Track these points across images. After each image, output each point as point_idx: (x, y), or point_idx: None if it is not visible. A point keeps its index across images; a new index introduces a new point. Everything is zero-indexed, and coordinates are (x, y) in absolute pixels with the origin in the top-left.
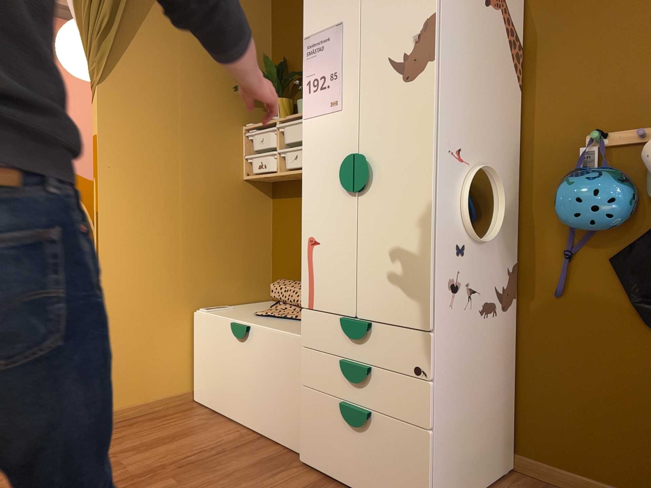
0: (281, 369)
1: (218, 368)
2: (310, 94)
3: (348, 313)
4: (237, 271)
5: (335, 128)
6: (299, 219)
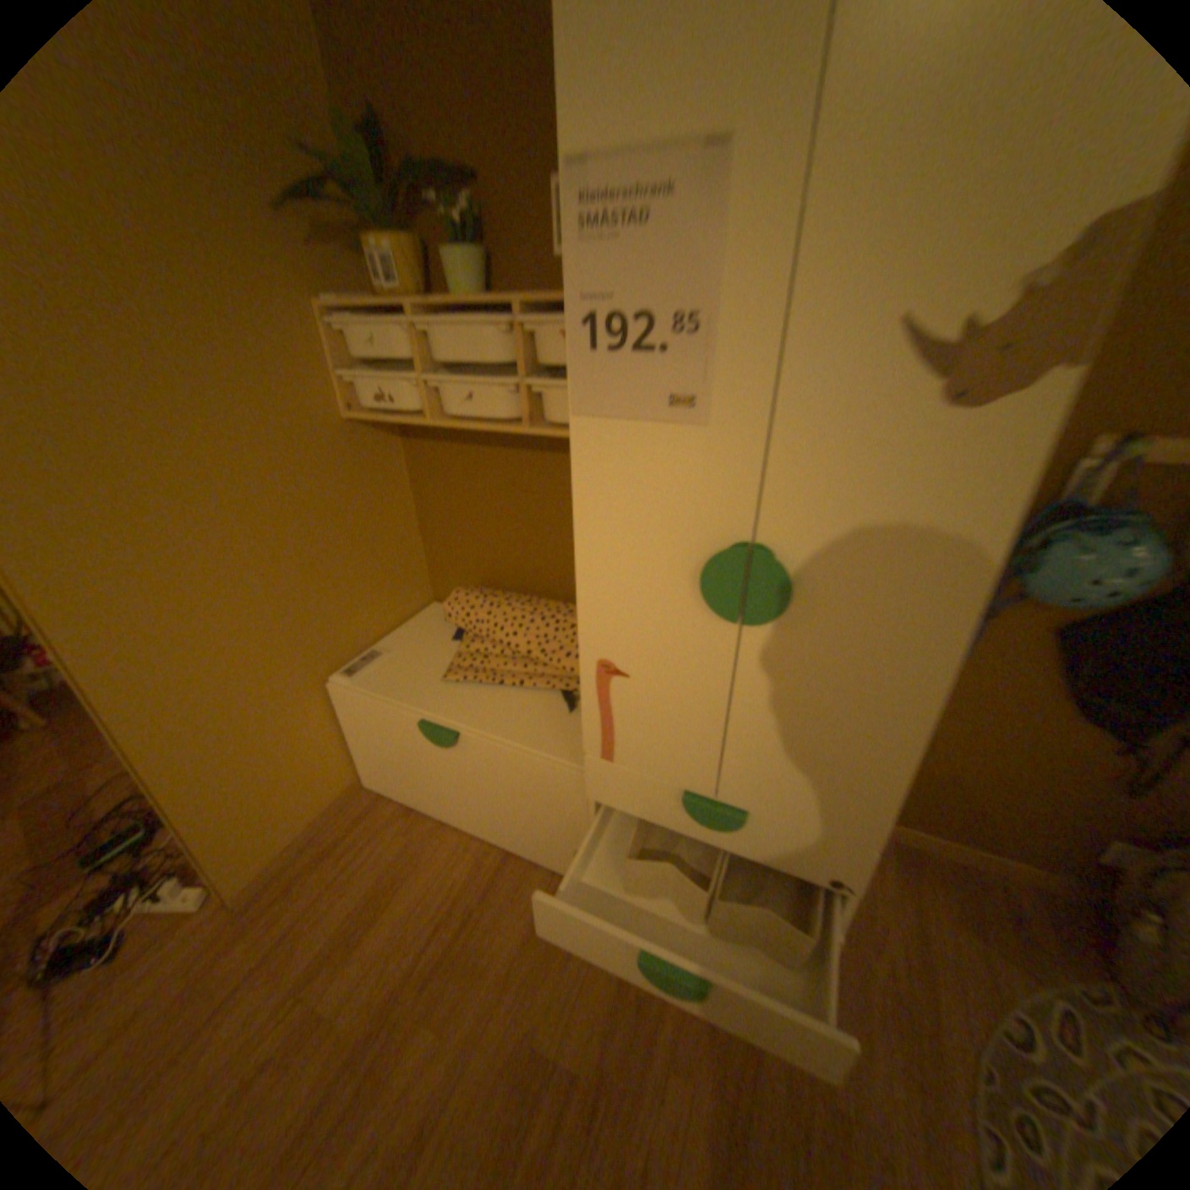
0: (537, 796)
1: (404, 764)
2: (594, 351)
3: (697, 789)
4: (375, 583)
5: (682, 466)
6: (468, 483)
